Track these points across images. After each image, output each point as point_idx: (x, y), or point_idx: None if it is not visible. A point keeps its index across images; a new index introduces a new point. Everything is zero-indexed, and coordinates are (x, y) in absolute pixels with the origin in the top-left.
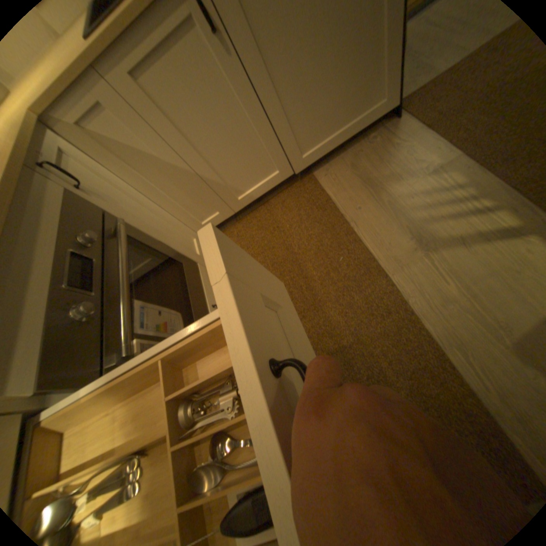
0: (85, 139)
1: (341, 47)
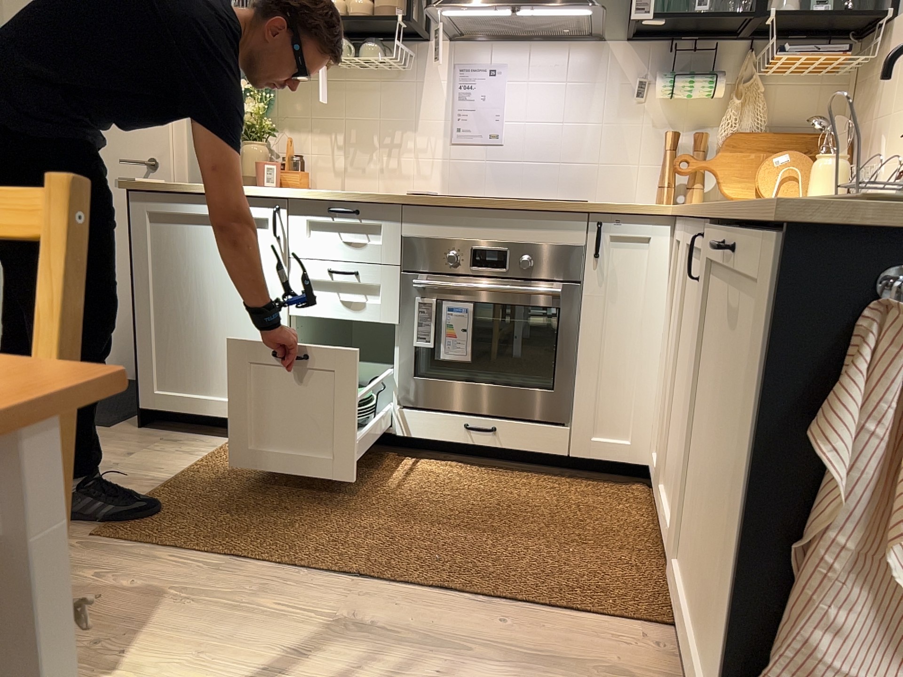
0: (673, 254)
1: (718, 469)
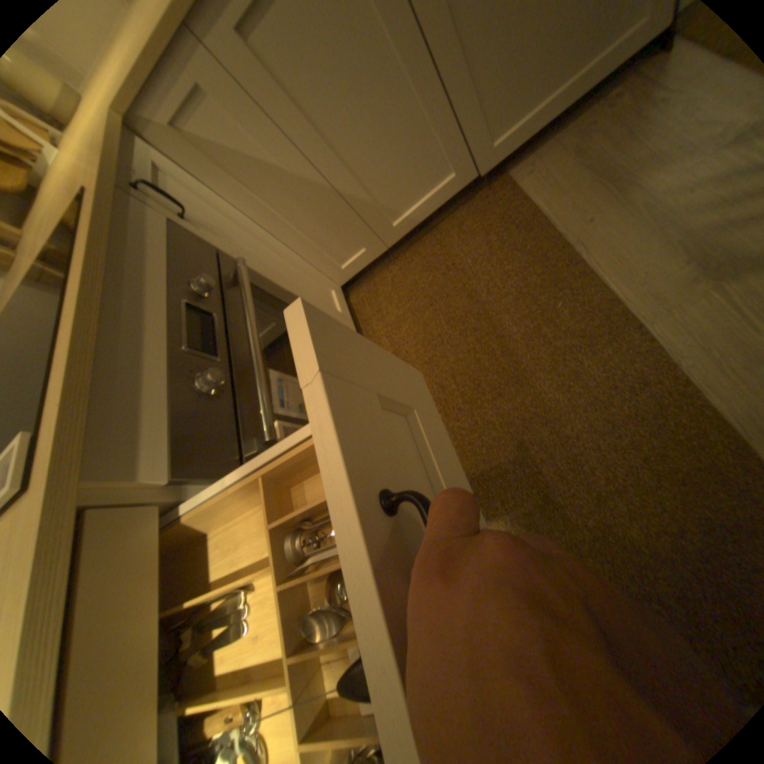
0: (183, 146)
1: None
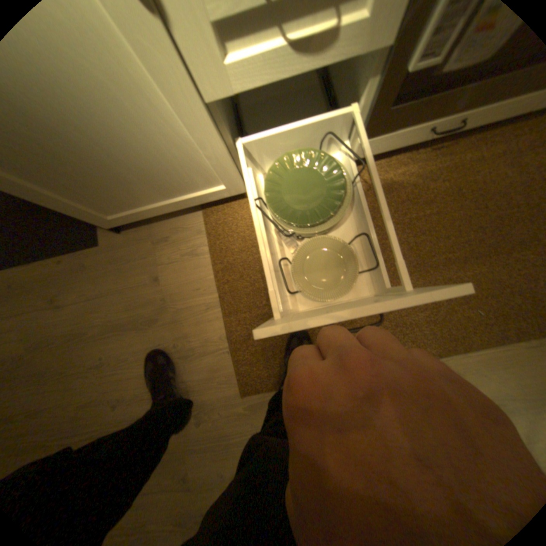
0: None
1: None
